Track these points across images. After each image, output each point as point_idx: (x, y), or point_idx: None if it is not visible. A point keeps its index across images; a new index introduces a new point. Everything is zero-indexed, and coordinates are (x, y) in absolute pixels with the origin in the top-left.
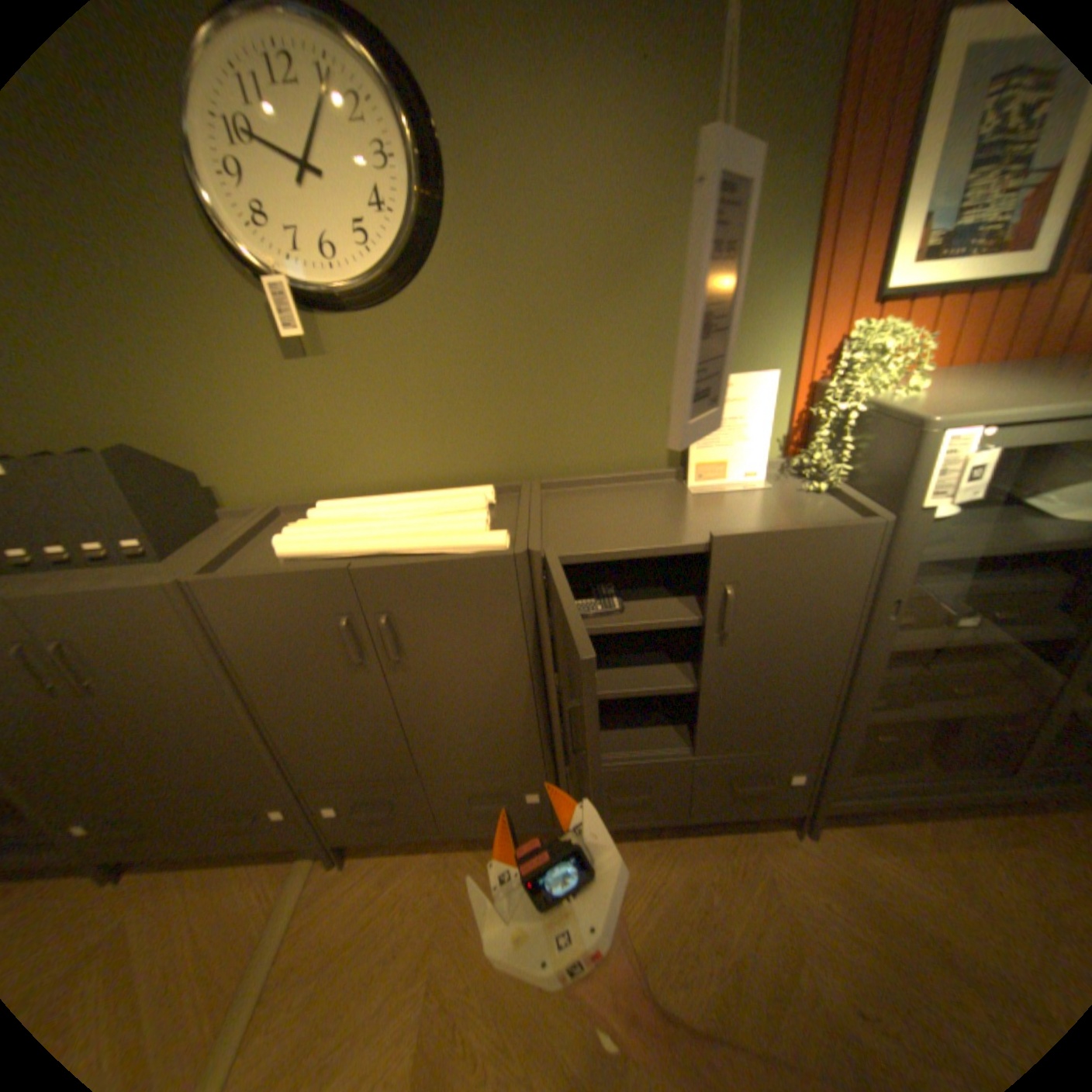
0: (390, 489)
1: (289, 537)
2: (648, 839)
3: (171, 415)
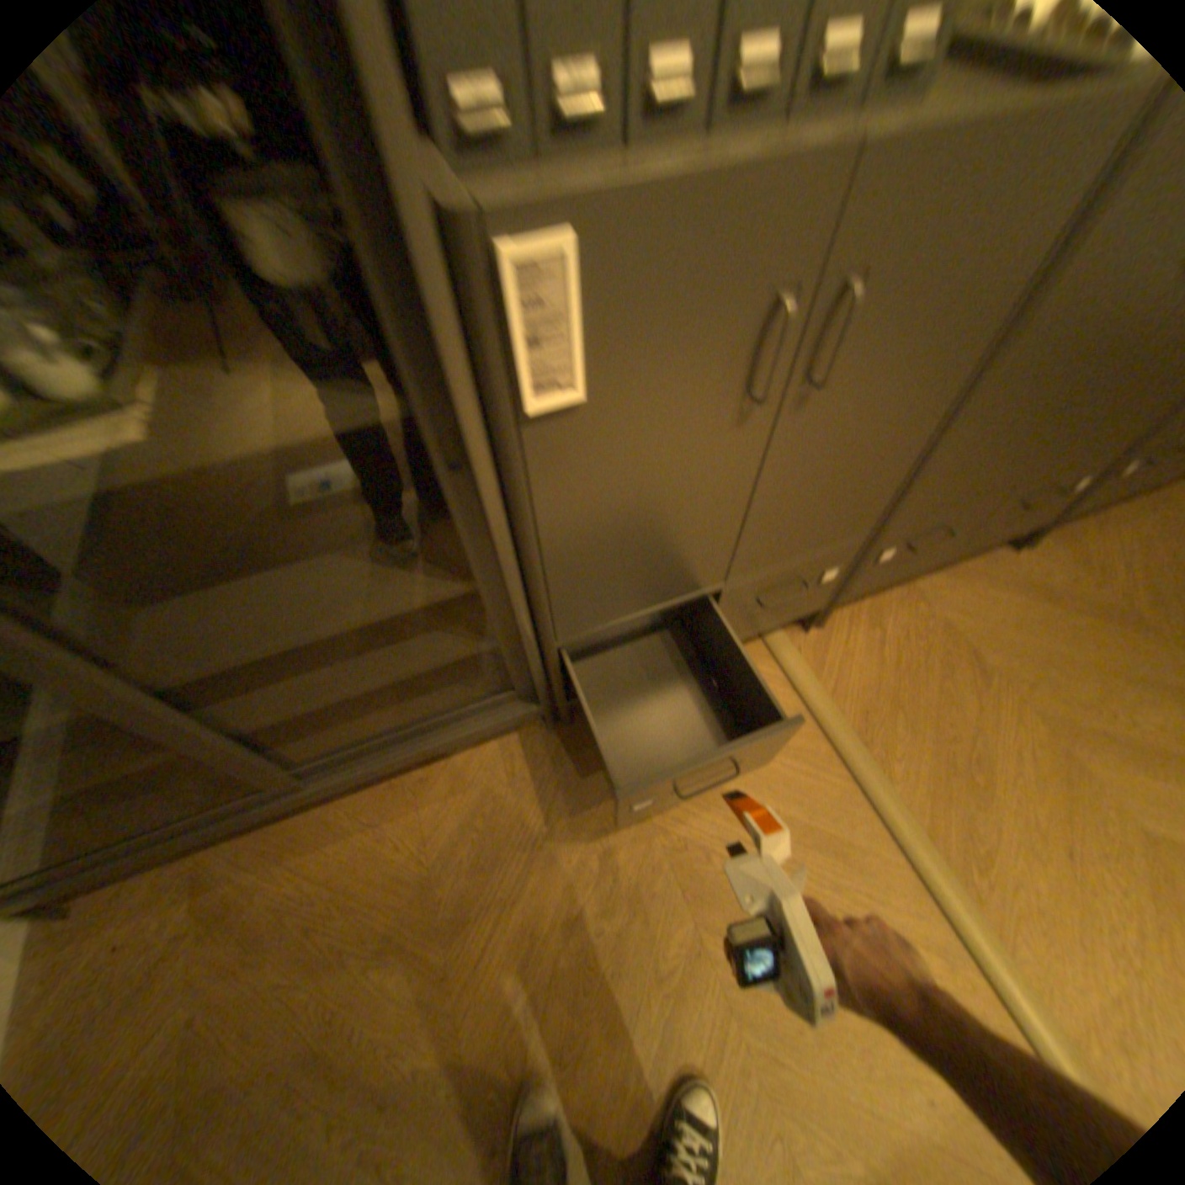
0: None
1: None
2: (1080, 517)
3: None
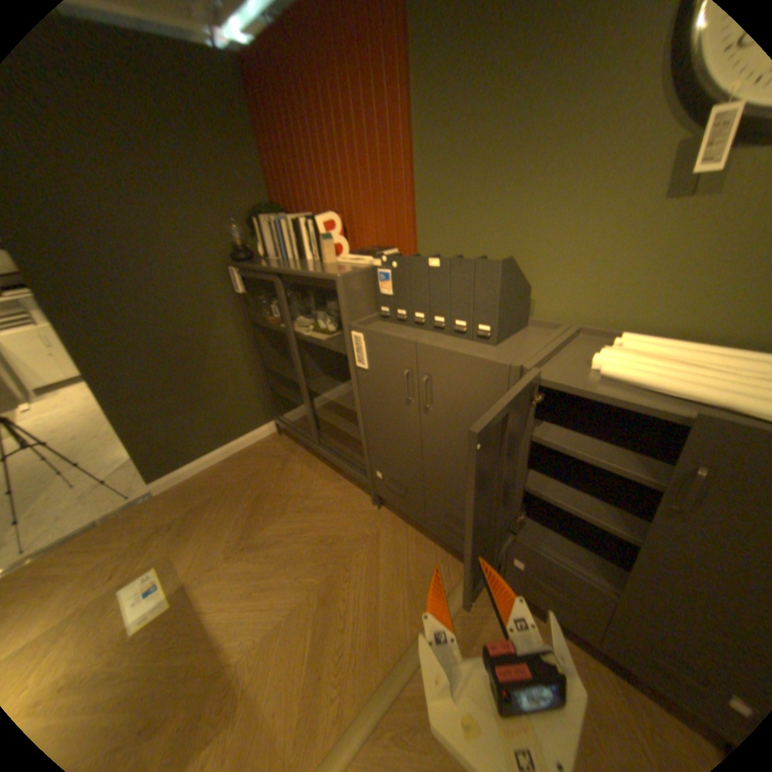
0: (708, 339)
1: (614, 359)
2: None
3: (536, 241)
